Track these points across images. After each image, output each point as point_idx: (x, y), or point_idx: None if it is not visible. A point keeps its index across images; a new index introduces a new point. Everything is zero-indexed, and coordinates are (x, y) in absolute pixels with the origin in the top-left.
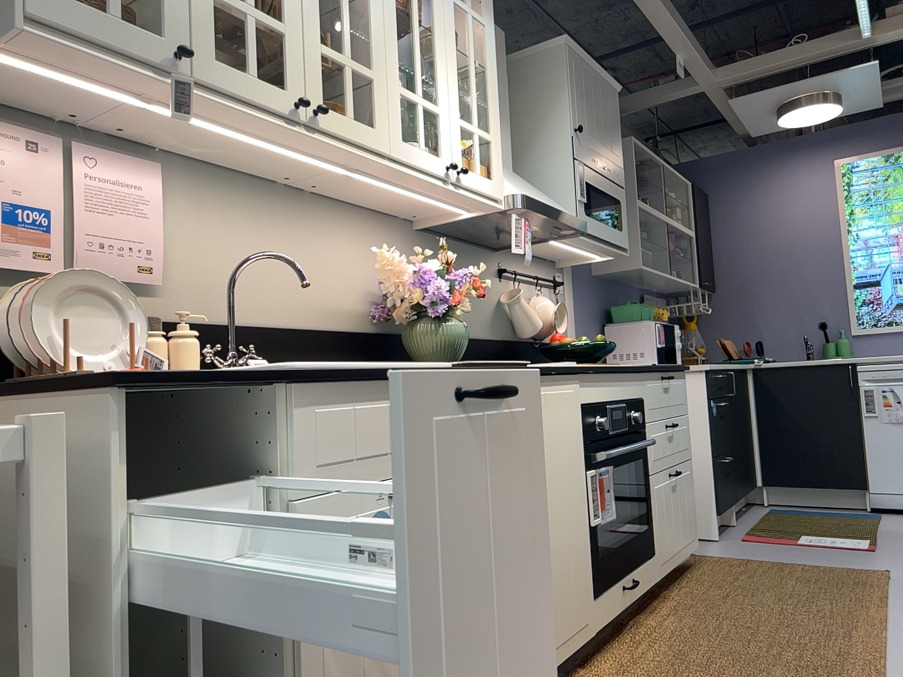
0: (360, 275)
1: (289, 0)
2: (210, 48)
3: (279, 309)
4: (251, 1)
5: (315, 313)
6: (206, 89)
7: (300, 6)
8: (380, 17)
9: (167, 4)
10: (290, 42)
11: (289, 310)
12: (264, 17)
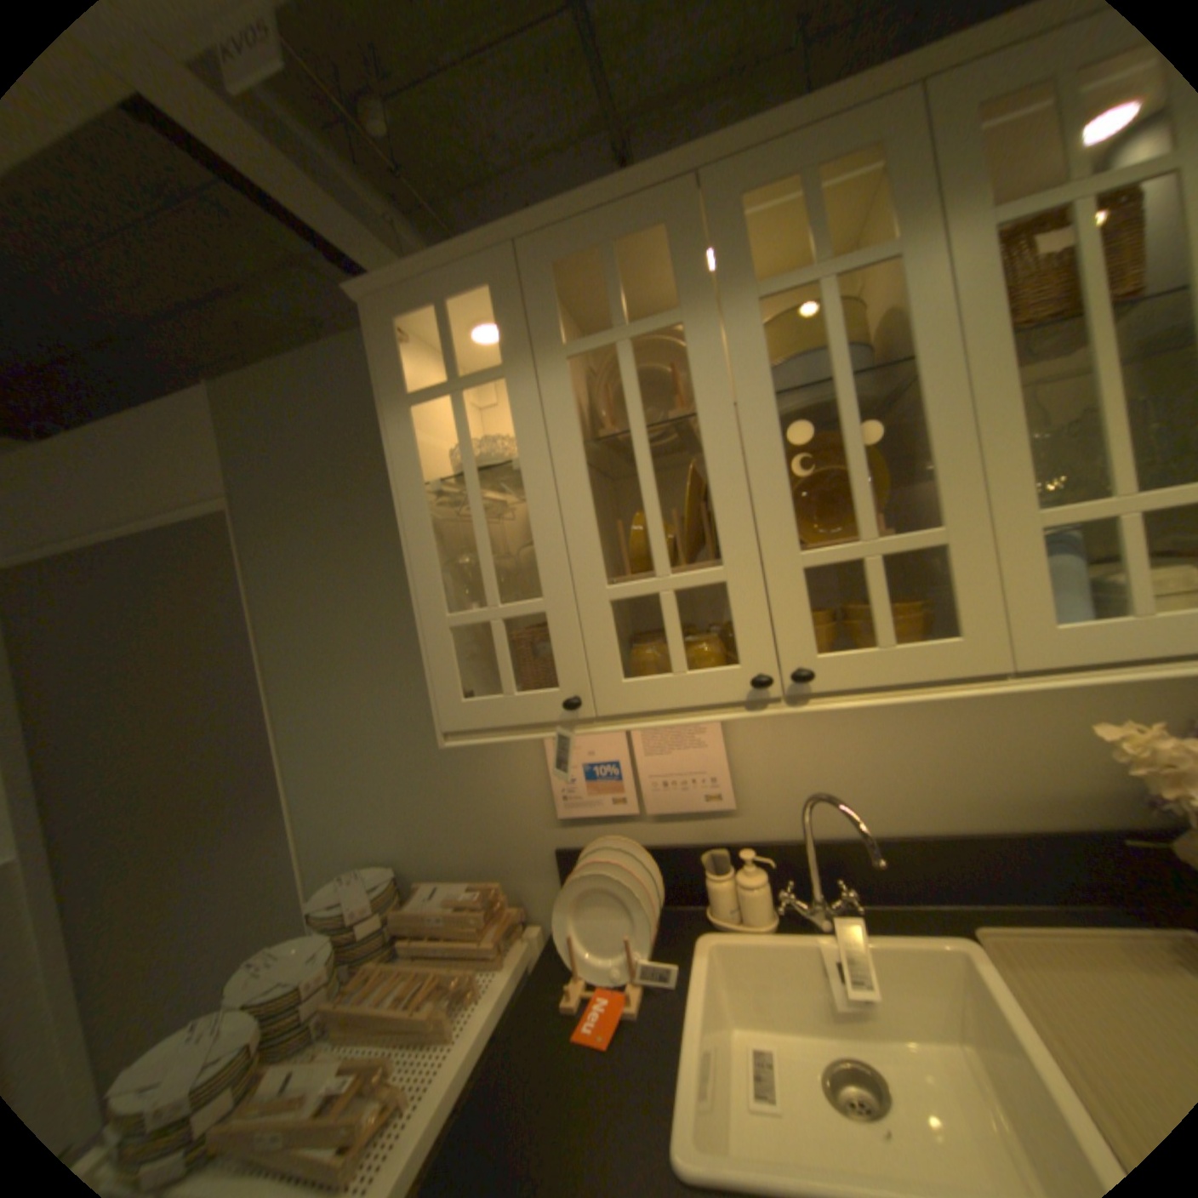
0: (1087, 759)
1: (729, 522)
2: (616, 669)
3: (920, 812)
4: (665, 568)
5: (997, 809)
6: (628, 713)
7: (752, 517)
8: (958, 401)
9: (559, 646)
10: (740, 586)
11: (938, 812)
12: (690, 577)
